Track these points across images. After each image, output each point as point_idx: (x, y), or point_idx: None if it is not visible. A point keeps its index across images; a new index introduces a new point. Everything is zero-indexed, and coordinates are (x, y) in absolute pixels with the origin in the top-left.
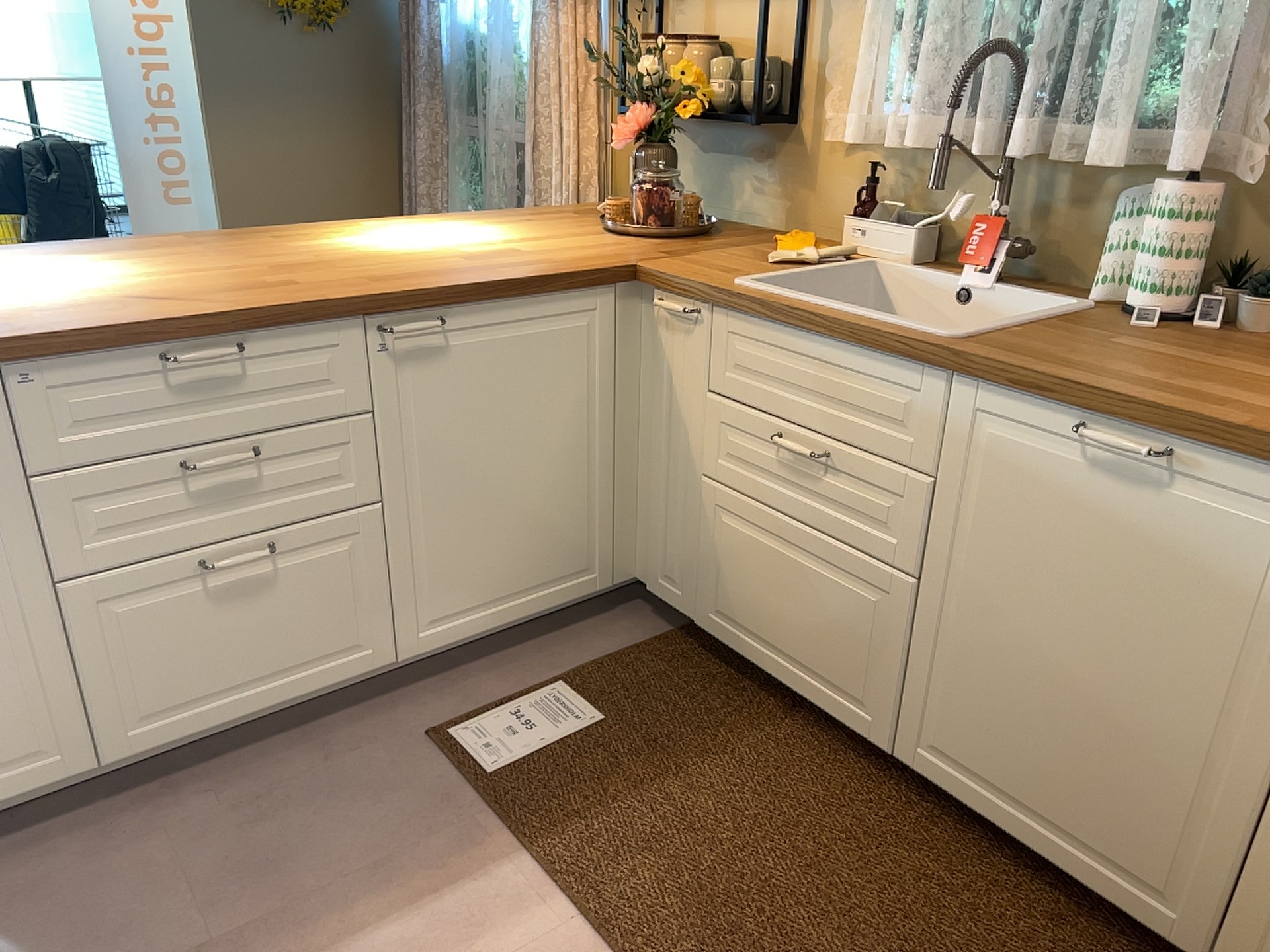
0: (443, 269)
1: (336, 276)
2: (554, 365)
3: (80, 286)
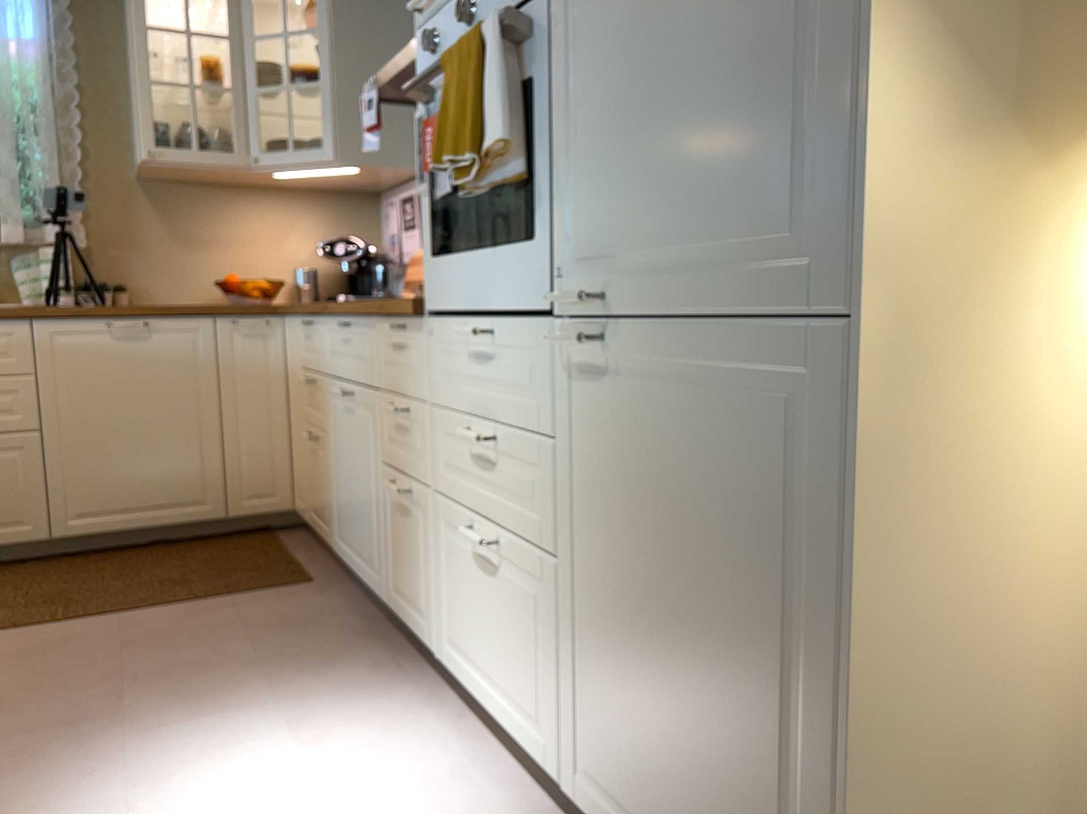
0: None
1: None
2: None
3: None
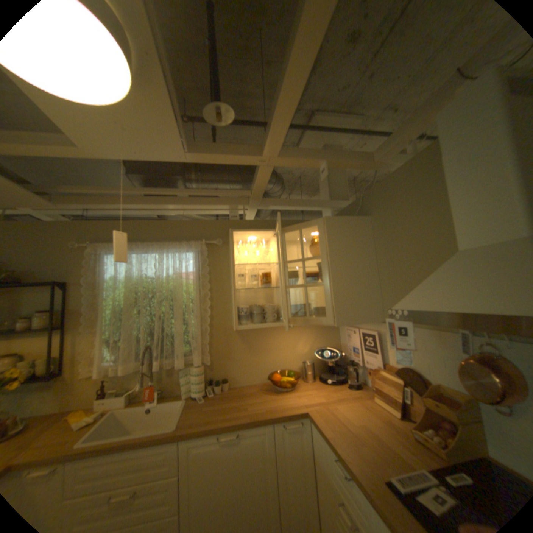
0: None
1: None
2: None
3: None
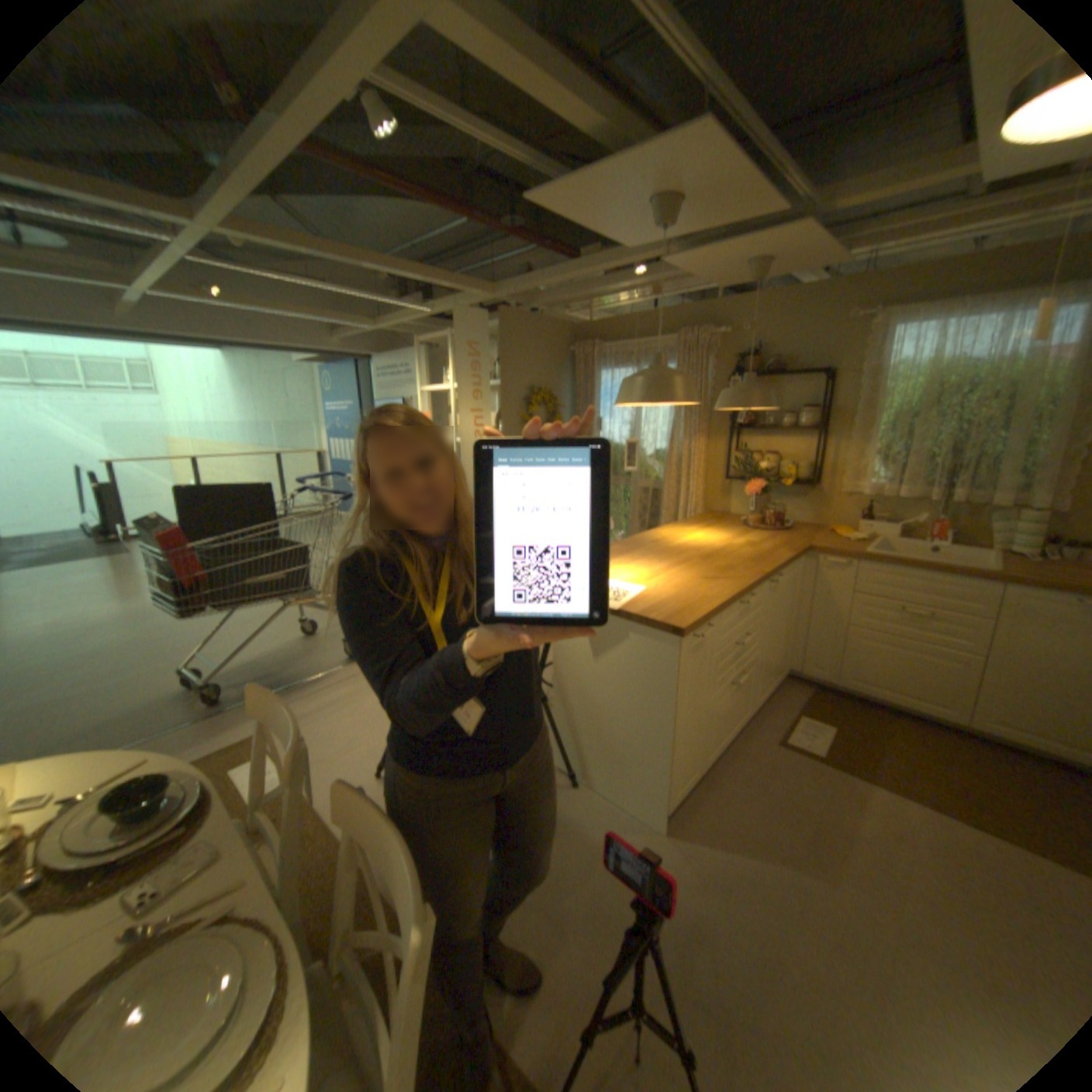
0: (758, 554)
1: (733, 561)
2: (792, 587)
3: (664, 575)
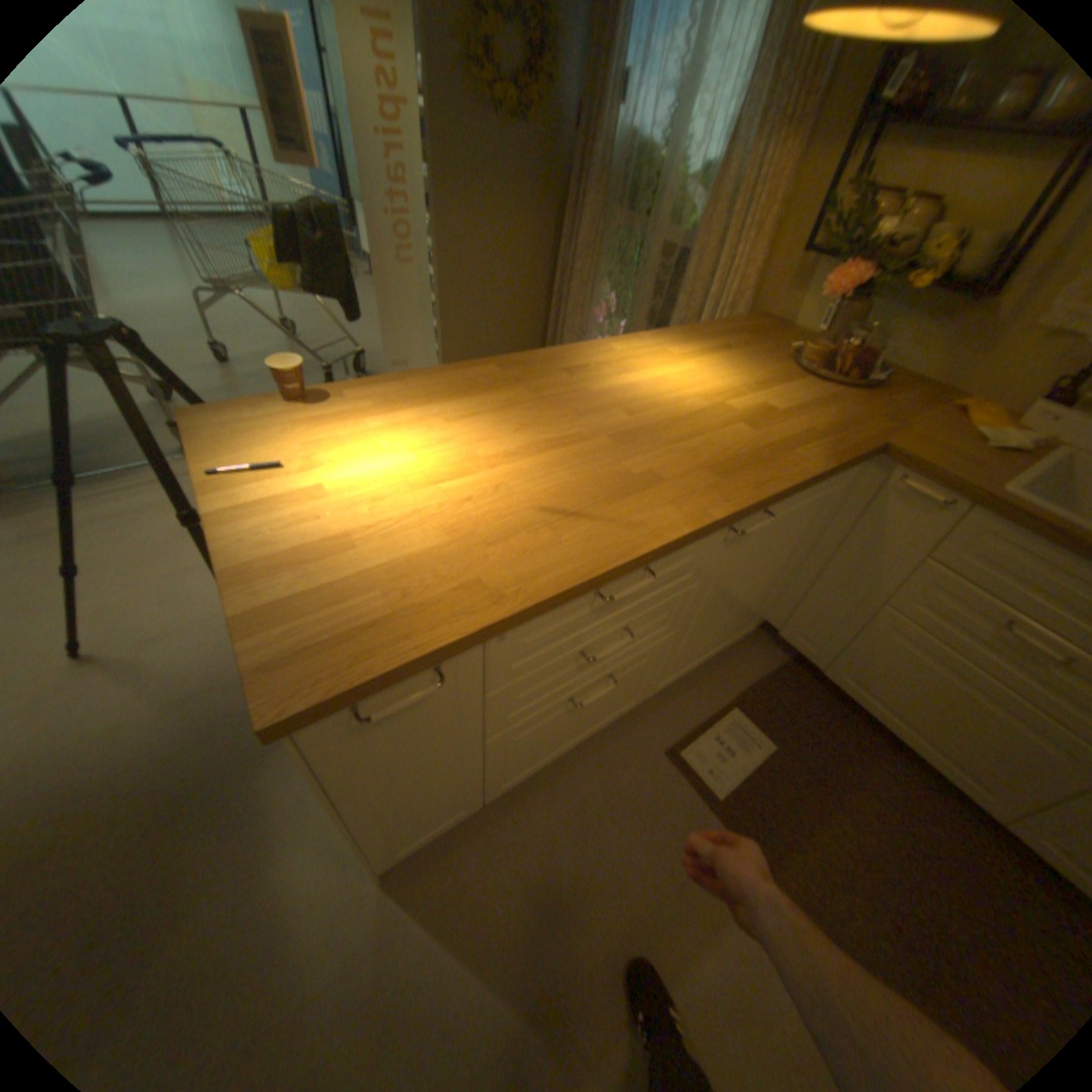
0: (752, 448)
1: (677, 459)
2: (805, 521)
3: (480, 475)
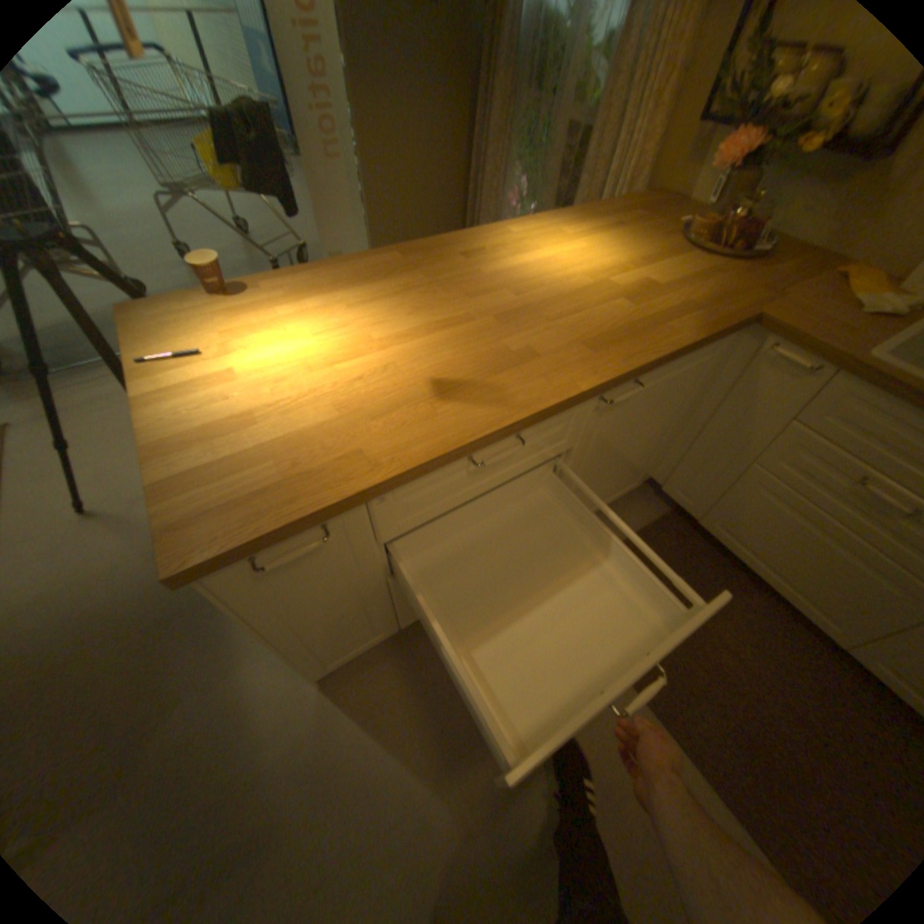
0: (627, 322)
1: (554, 335)
2: (680, 389)
3: (371, 356)
